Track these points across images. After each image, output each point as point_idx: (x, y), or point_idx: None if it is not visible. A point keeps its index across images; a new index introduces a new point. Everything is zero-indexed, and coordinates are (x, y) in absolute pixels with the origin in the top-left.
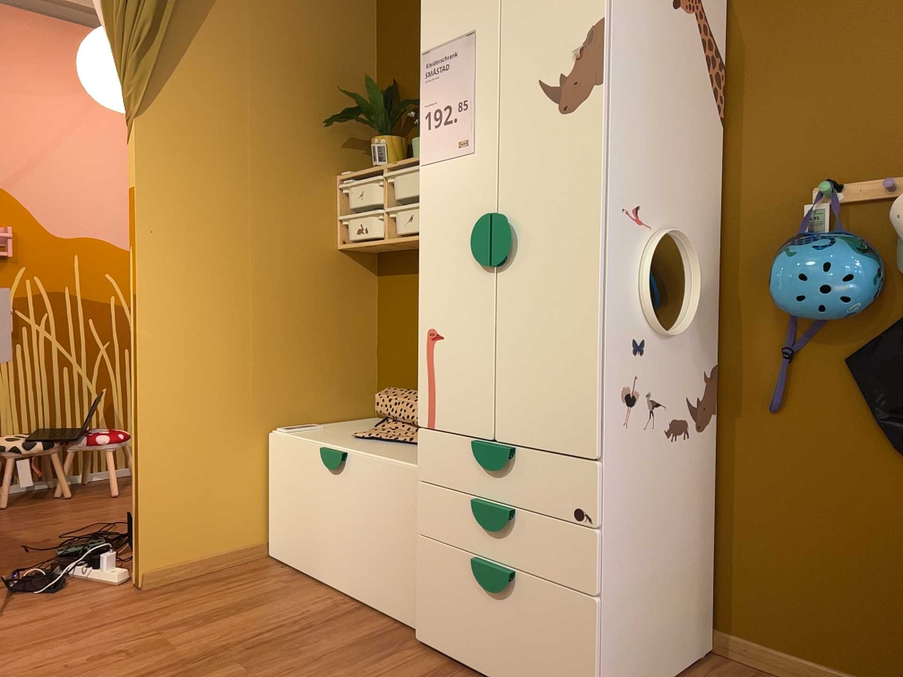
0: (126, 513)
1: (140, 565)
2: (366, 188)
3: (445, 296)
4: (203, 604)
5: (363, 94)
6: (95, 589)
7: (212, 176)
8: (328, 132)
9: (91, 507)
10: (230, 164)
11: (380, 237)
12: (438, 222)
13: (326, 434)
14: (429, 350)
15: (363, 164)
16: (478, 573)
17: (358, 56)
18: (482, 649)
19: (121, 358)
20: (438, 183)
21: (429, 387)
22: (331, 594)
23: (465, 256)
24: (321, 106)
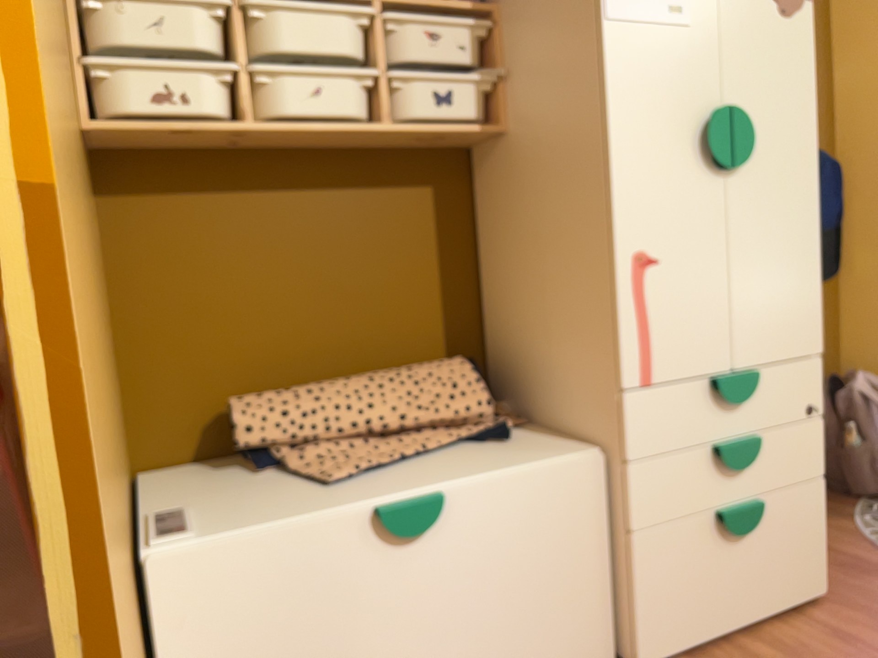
0: None
1: None
2: (178, 15)
3: (660, 207)
4: None
5: None
6: None
7: None
8: None
9: None
10: None
11: (222, 118)
12: (642, 108)
13: (258, 506)
14: (638, 283)
15: None
16: (735, 523)
17: None
18: (730, 606)
19: None
20: (639, 53)
21: (641, 332)
22: None
23: (685, 156)
24: None
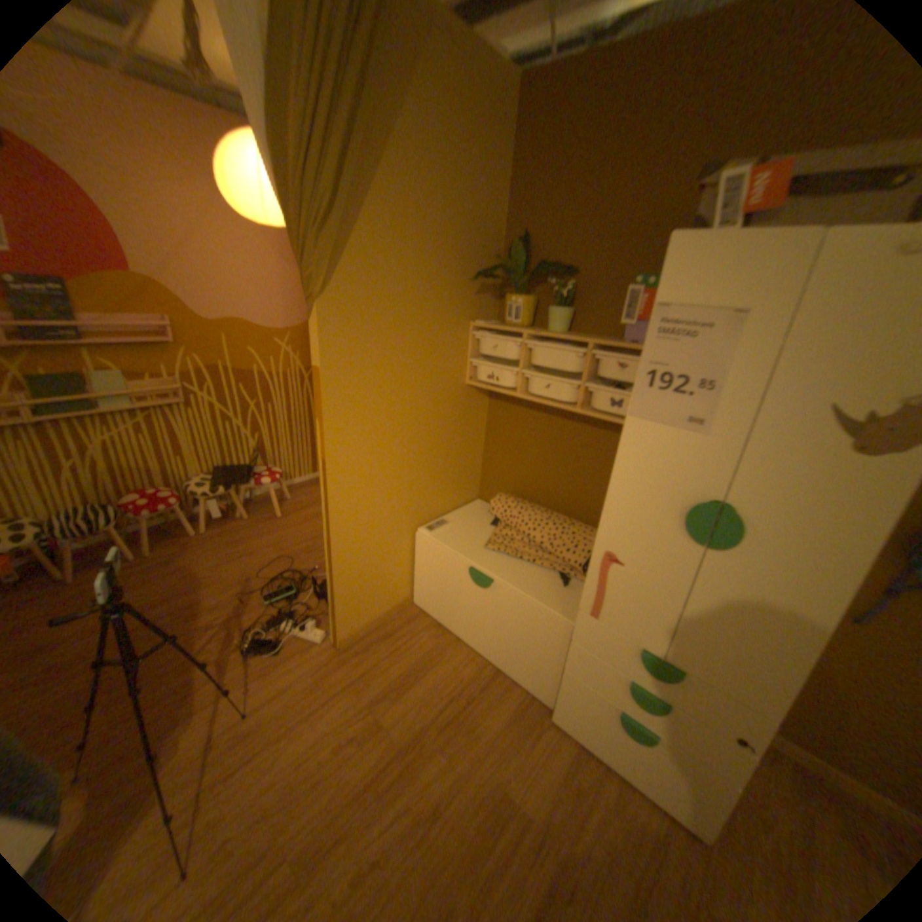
0: (295, 542)
1: (338, 637)
2: (501, 345)
3: (634, 537)
4: (390, 670)
5: (495, 239)
6: (306, 649)
7: (379, 343)
8: (467, 283)
9: (268, 535)
10: (393, 330)
11: (509, 389)
12: (639, 476)
13: (461, 537)
14: (603, 566)
15: (488, 307)
16: (626, 726)
17: (494, 200)
18: (615, 757)
19: (266, 412)
20: (648, 442)
21: (597, 590)
22: (472, 655)
23: (667, 518)
24: (463, 257)
